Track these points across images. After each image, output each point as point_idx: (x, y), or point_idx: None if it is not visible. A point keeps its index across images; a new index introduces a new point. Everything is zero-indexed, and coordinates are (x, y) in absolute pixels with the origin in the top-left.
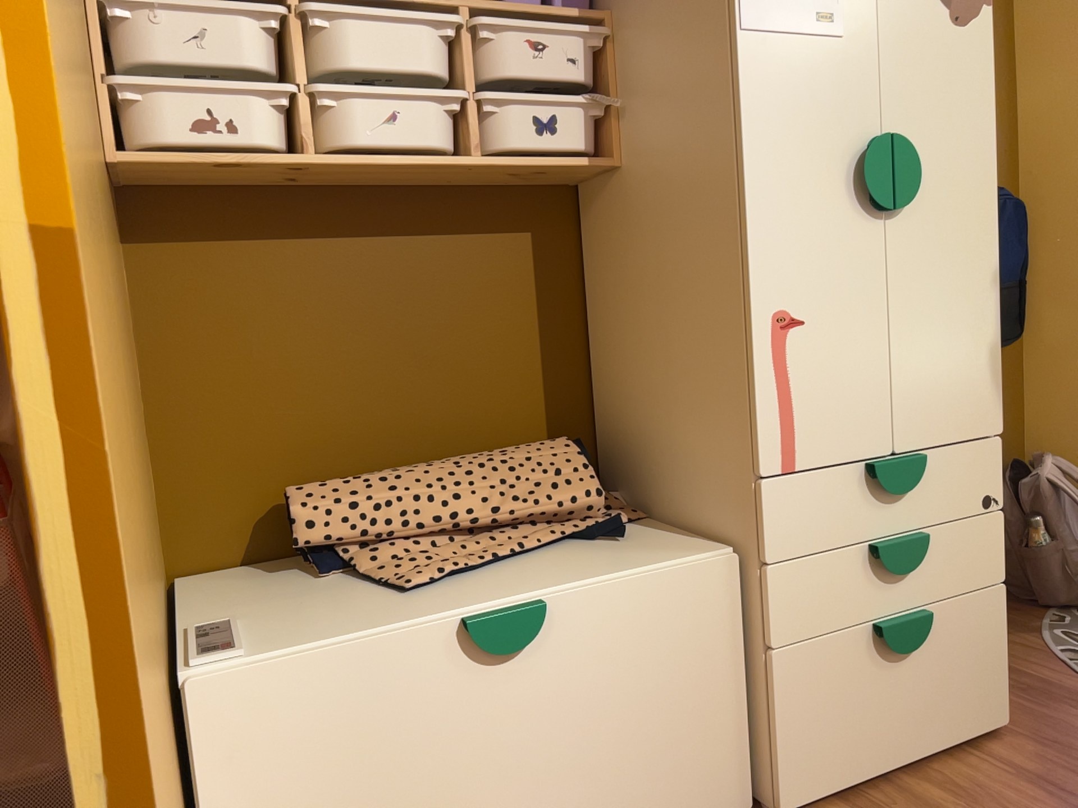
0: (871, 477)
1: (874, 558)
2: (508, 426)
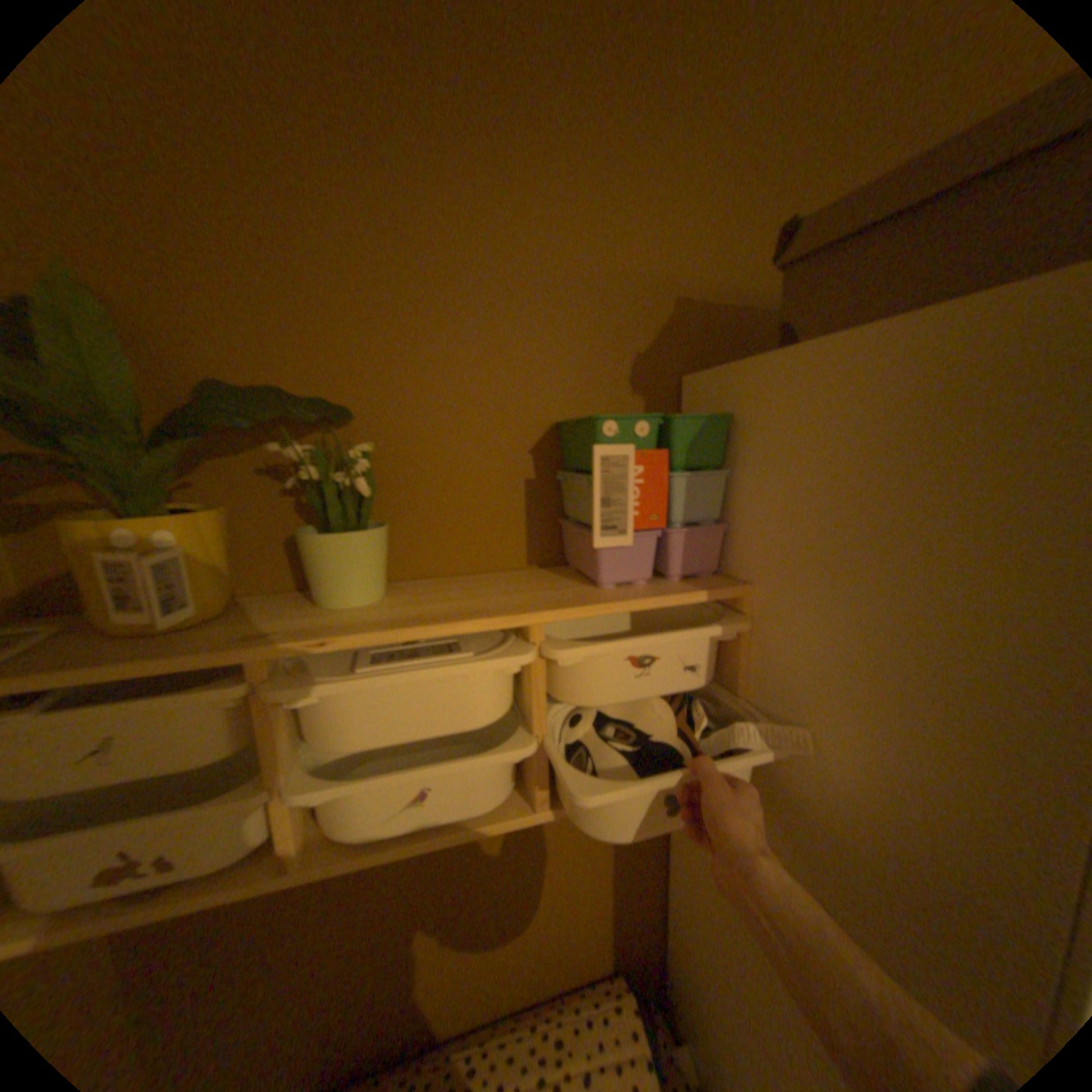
0: None
1: None
2: (568, 960)
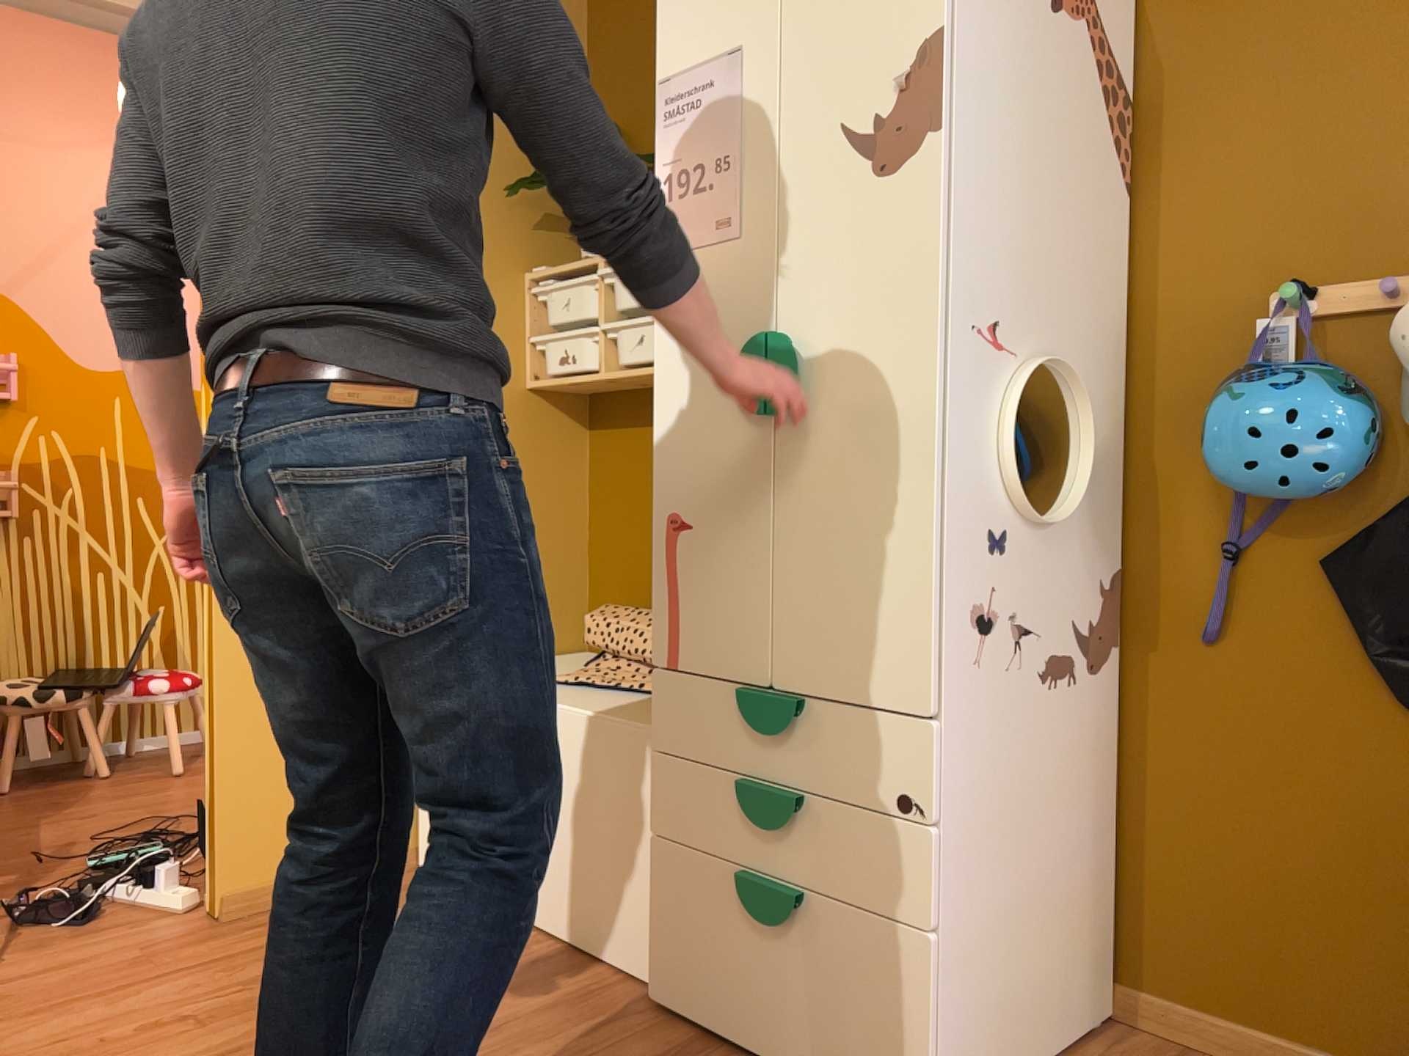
0: (741, 704)
1: (740, 796)
2: None
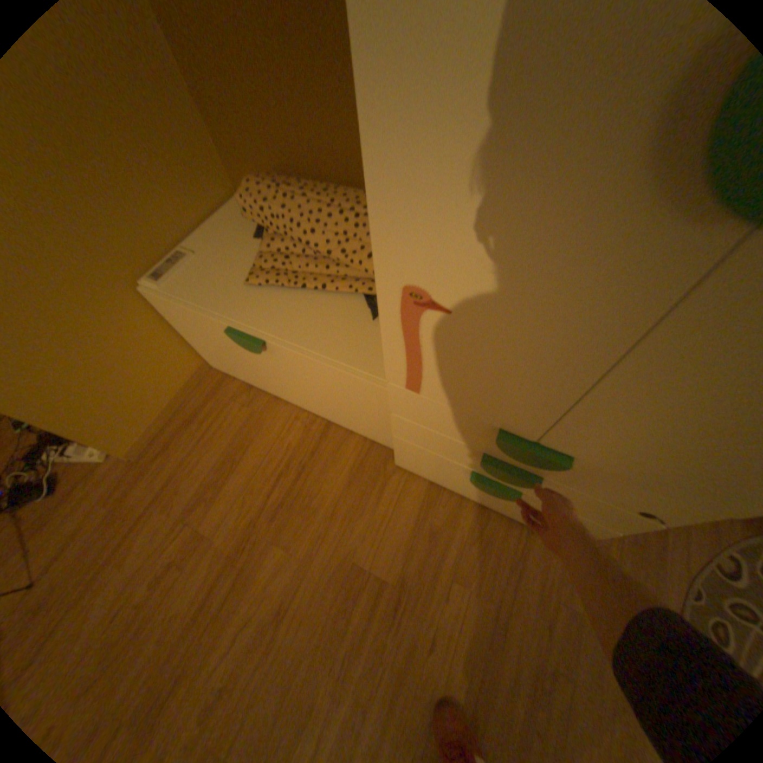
0: (496, 435)
1: (480, 458)
2: None
